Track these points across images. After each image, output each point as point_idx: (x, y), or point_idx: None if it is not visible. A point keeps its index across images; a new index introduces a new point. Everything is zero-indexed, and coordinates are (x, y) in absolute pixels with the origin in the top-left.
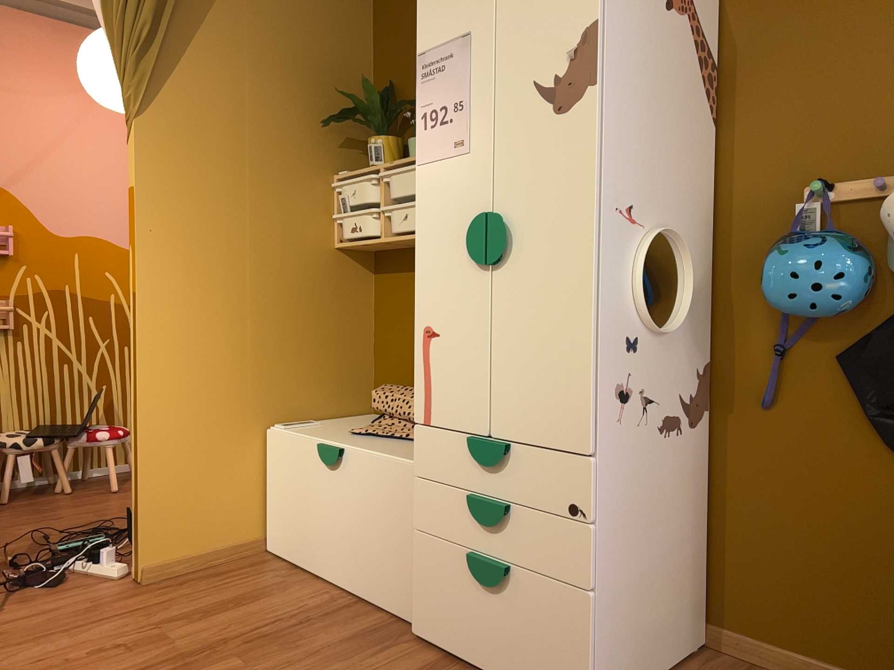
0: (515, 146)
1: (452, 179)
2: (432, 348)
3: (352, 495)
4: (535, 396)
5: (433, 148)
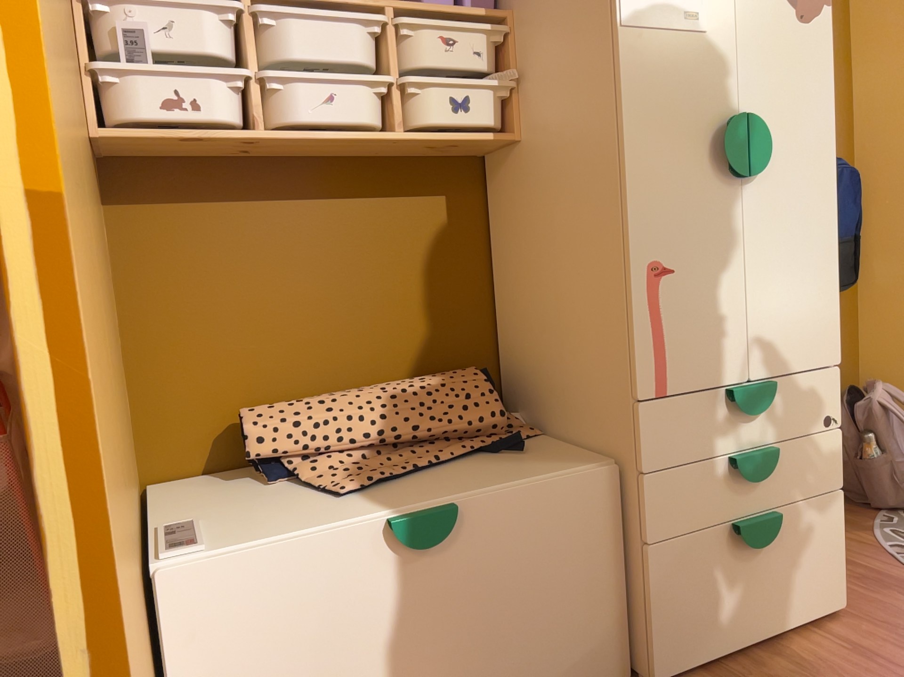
0: (761, 43)
1: (684, 63)
2: (667, 292)
3: (485, 574)
4: (793, 321)
5: (653, 10)
